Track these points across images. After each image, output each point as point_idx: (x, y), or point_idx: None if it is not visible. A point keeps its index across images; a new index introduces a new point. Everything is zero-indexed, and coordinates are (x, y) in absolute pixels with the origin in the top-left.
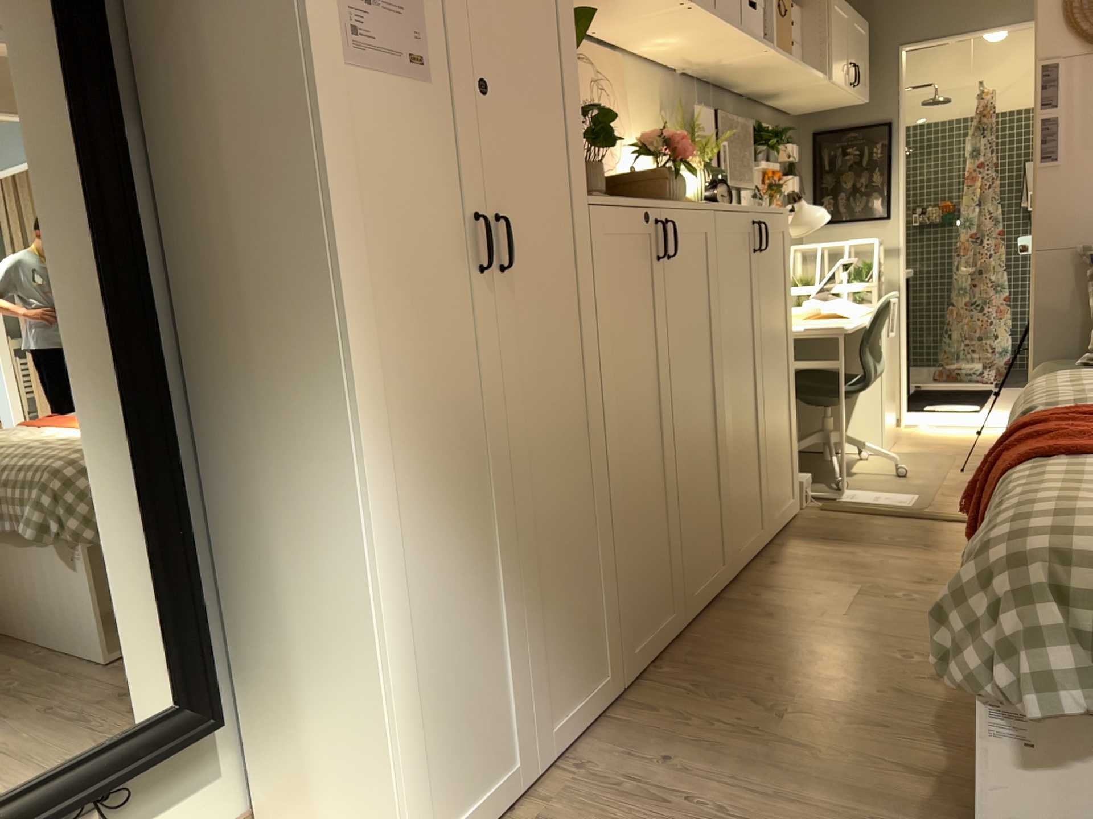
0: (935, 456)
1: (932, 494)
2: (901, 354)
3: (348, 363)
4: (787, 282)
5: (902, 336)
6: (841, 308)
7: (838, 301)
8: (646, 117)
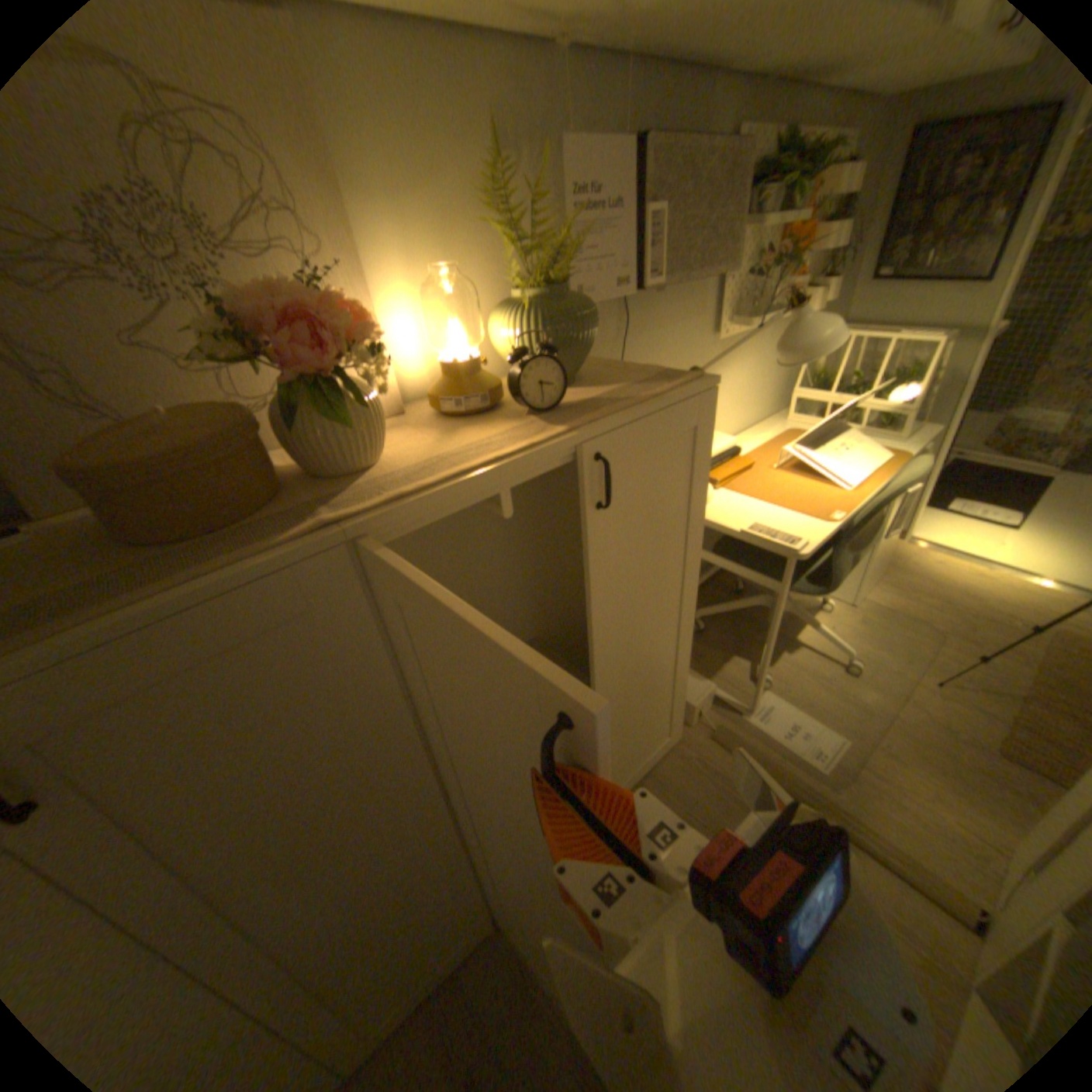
0: (922, 637)
1: (875, 751)
2: (942, 466)
3: None
4: (703, 503)
5: (951, 446)
6: (840, 467)
7: (847, 442)
8: (459, 176)
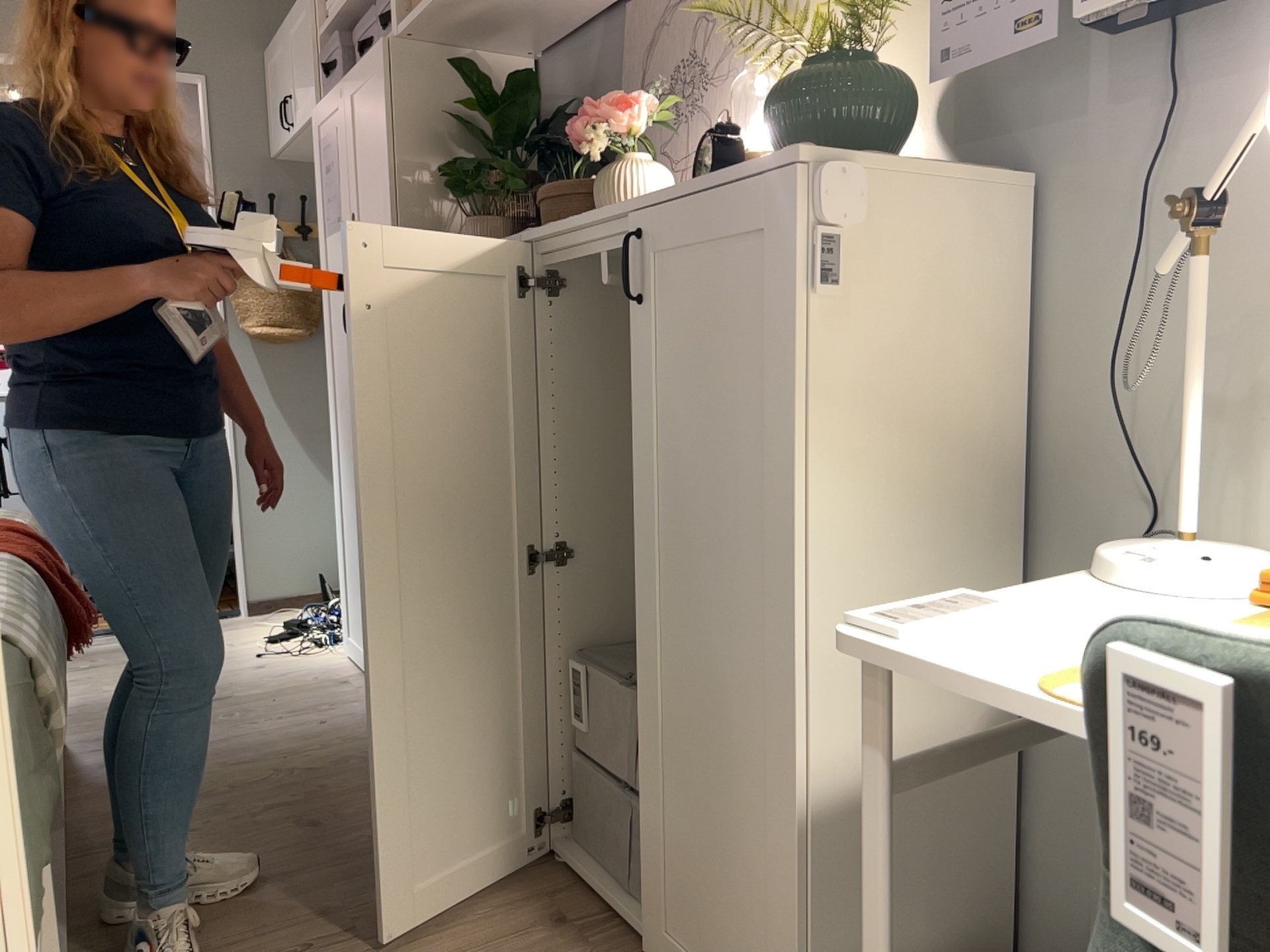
0: None
1: None
2: None
3: (328, 378)
4: (794, 403)
5: None
6: None
7: None
8: None
